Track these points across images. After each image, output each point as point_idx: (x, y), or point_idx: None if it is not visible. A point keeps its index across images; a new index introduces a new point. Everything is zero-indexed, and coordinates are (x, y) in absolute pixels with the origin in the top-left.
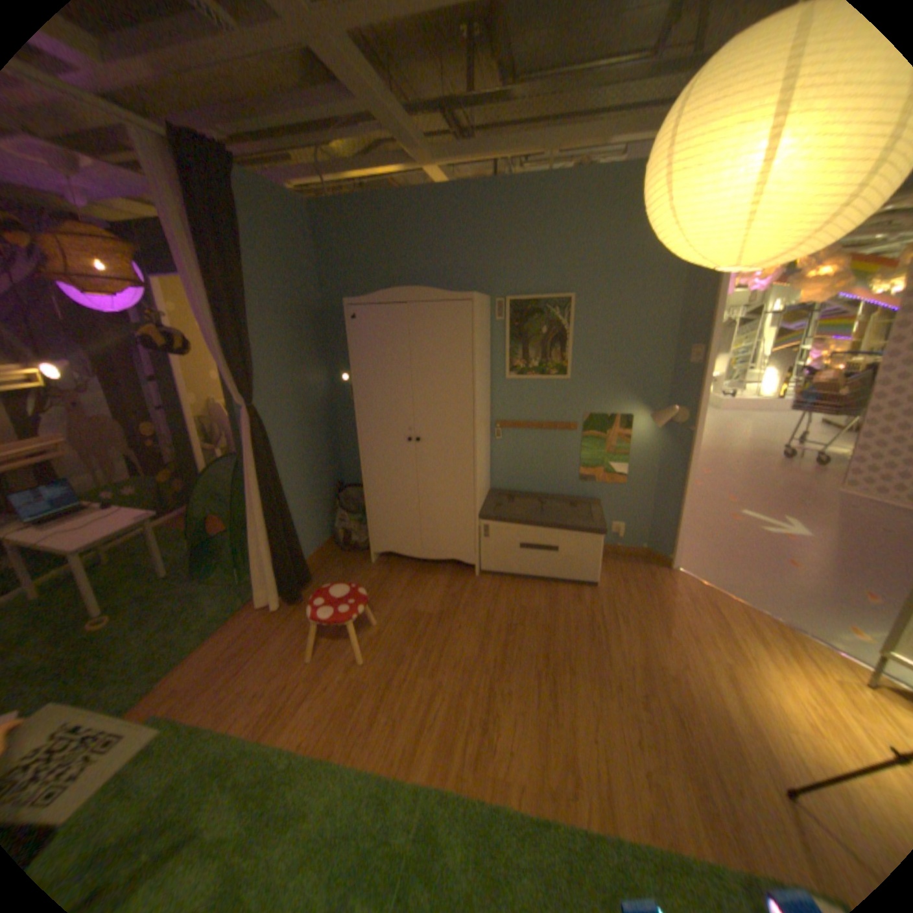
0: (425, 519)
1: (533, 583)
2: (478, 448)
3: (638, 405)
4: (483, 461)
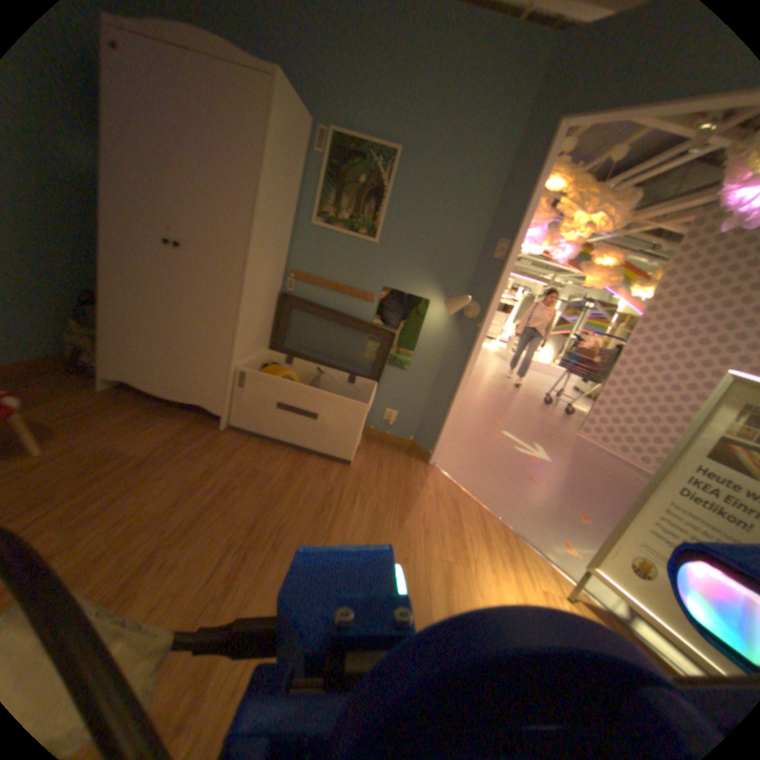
0: (173, 351)
1: (283, 449)
2: (251, 279)
3: (437, 292)
4: (261, 304)
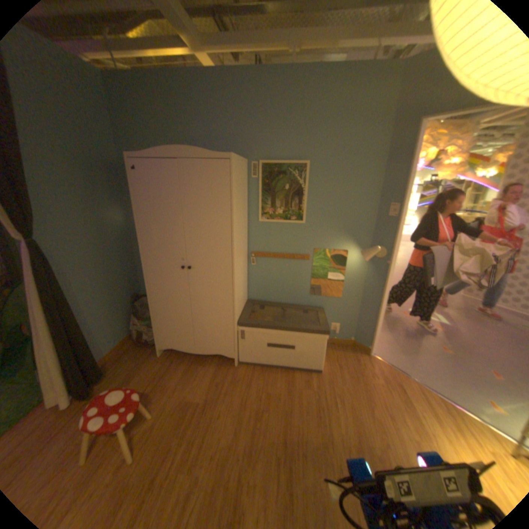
0: (197, 326)
1: (277, 371)
2: (236, 275)
3: (352, 244)
4: (241, 282)
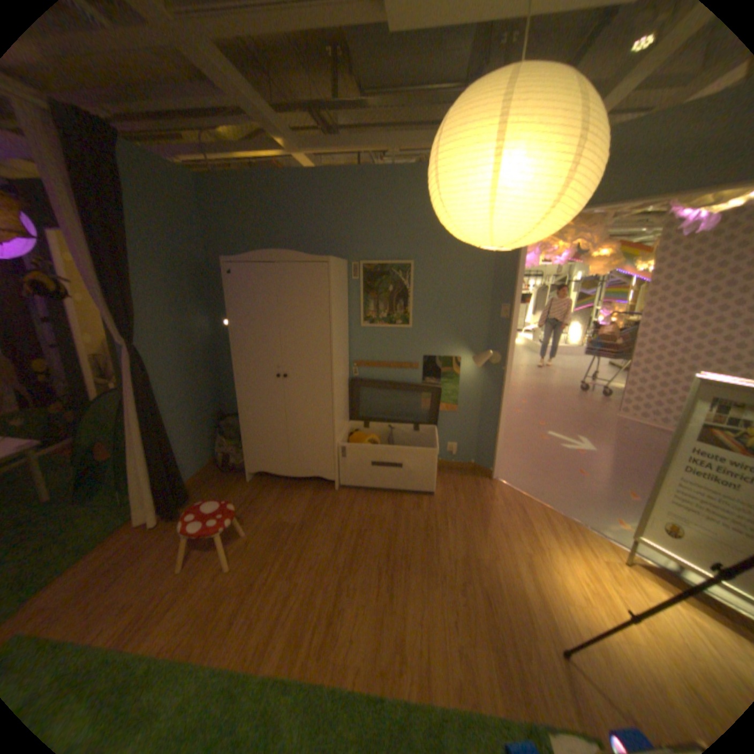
0: (293, 443)
1: (382, 494)
2: (336, 383)
3: (464, 349)
4: (342, 394)
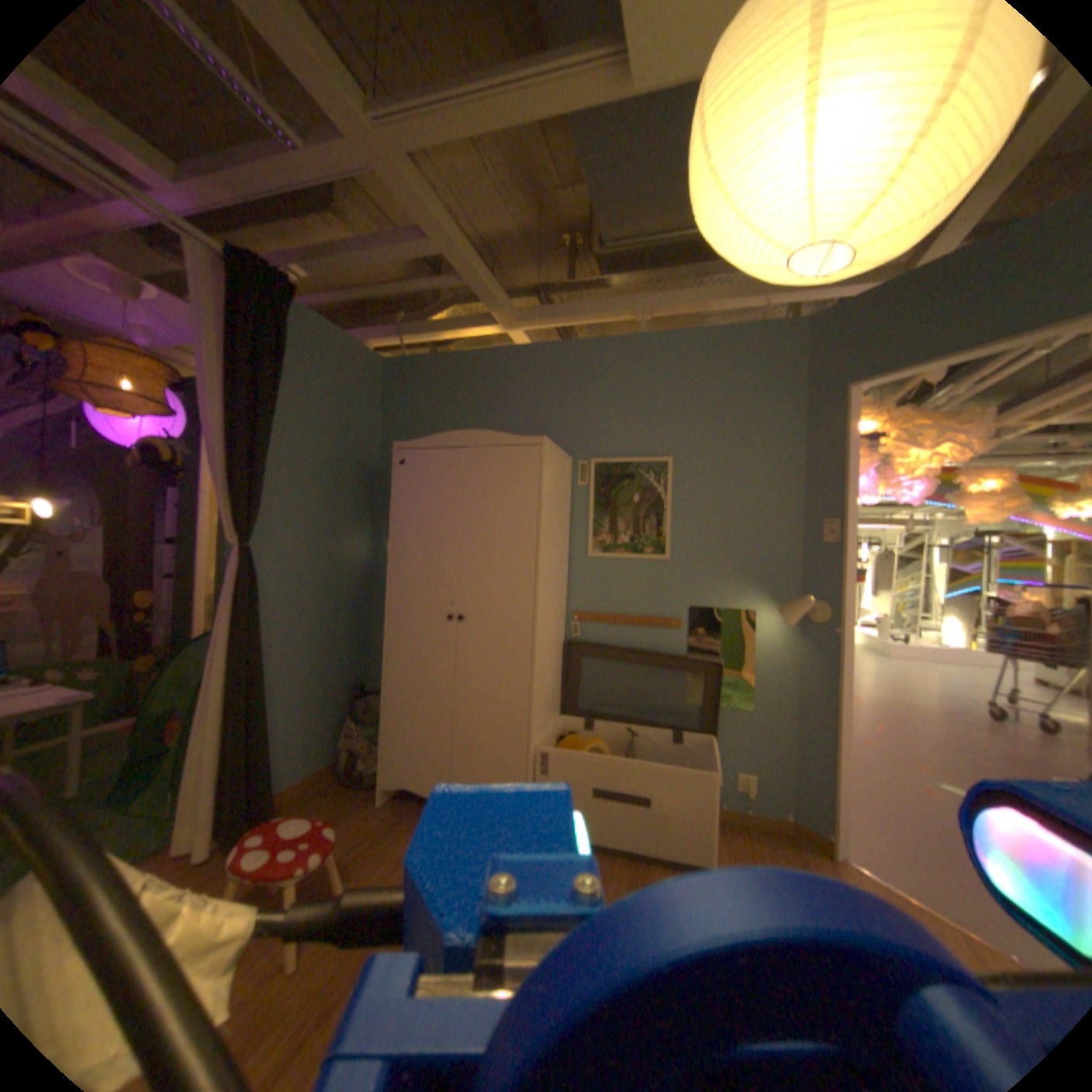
0: (459, 740)
1: (612, 862)
2: (539, 637)
3: (761, 598)
4: (549, 661)
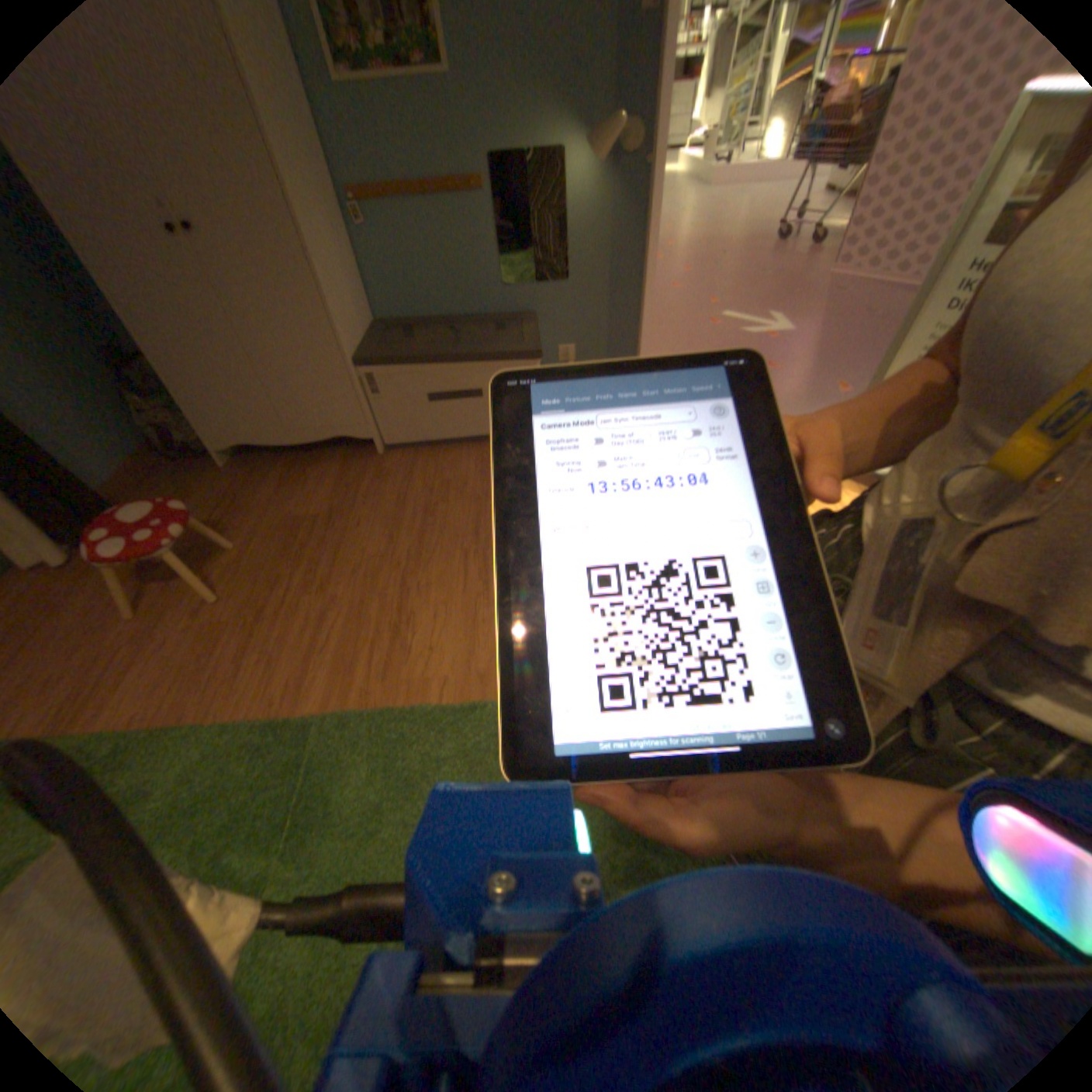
0: (270, 381)
1: (458, 447)
2: (308, 232)
3: (569, 124)
4: (335, 264)
